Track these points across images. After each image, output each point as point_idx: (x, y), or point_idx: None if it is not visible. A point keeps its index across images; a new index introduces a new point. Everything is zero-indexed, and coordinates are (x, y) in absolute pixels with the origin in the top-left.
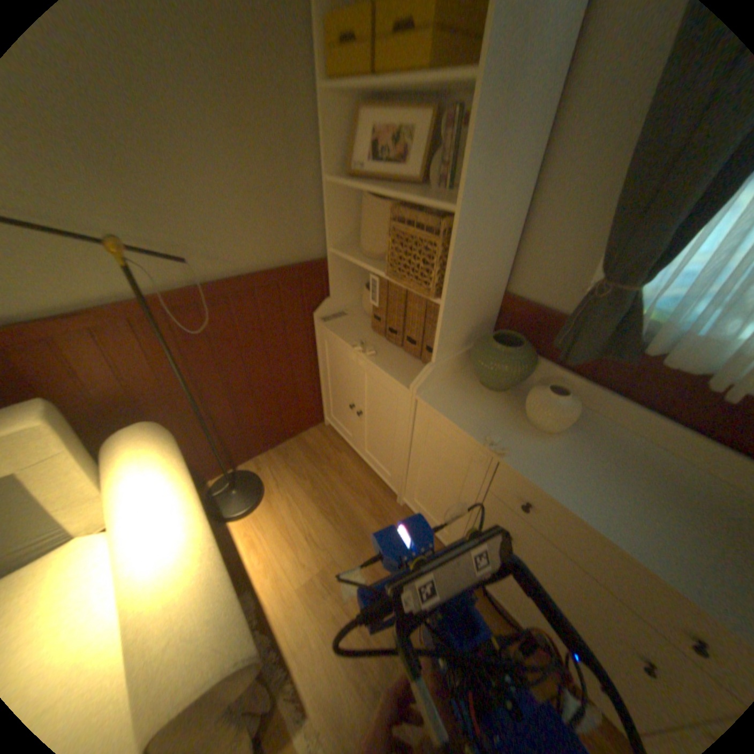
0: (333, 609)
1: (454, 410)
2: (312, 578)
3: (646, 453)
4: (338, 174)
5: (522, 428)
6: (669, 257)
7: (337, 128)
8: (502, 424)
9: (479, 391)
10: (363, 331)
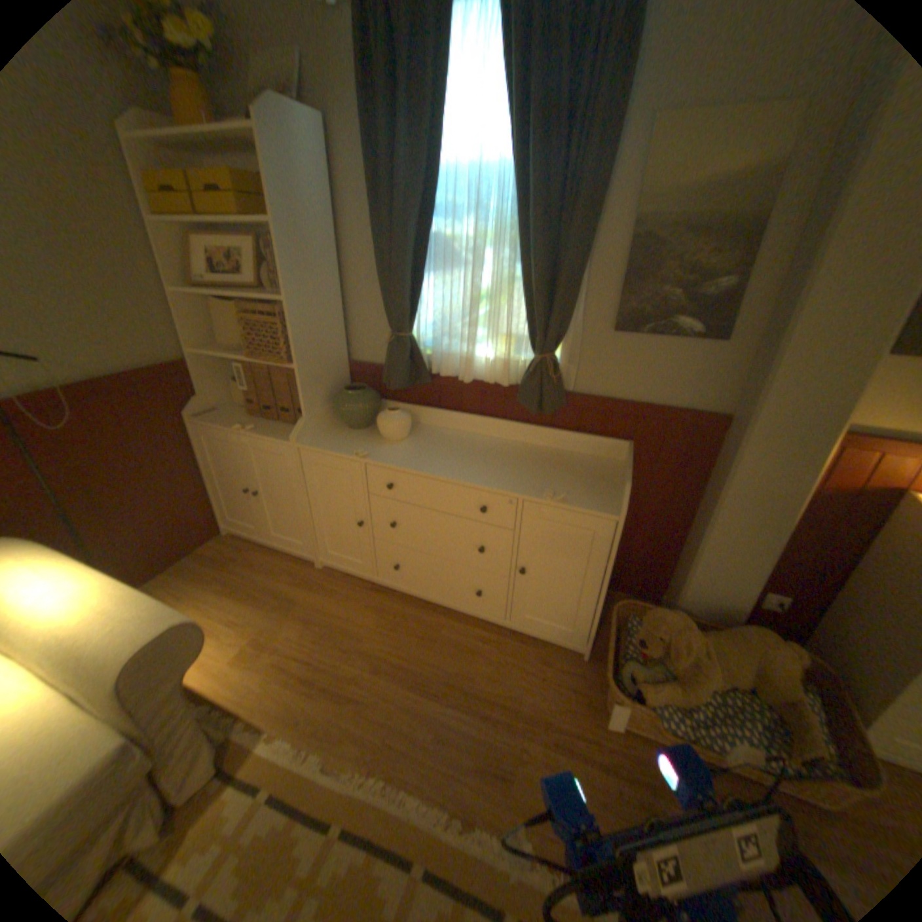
0: (270, 660)
1: (328, 445)
2: (242, 649)
3: (456, 437)
4: (181, 287)
5: (379, 443)
6: (413, 314)
7: (171, 251)
8: (364, 444)
9: (347, 432)
10: (239, 418)
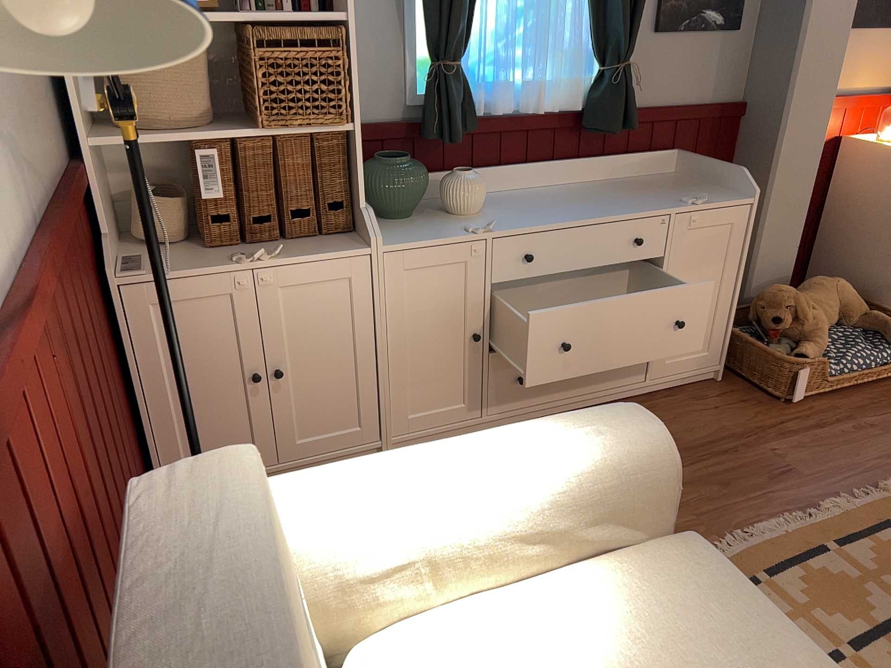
0: None
1: (420, 236)
2: None
3: (518, 195)
4: None
5: (466, 219)
6: (468, 34)
7: None
8: (456, 224)
9: (402, 223)
10: (205, 254)
